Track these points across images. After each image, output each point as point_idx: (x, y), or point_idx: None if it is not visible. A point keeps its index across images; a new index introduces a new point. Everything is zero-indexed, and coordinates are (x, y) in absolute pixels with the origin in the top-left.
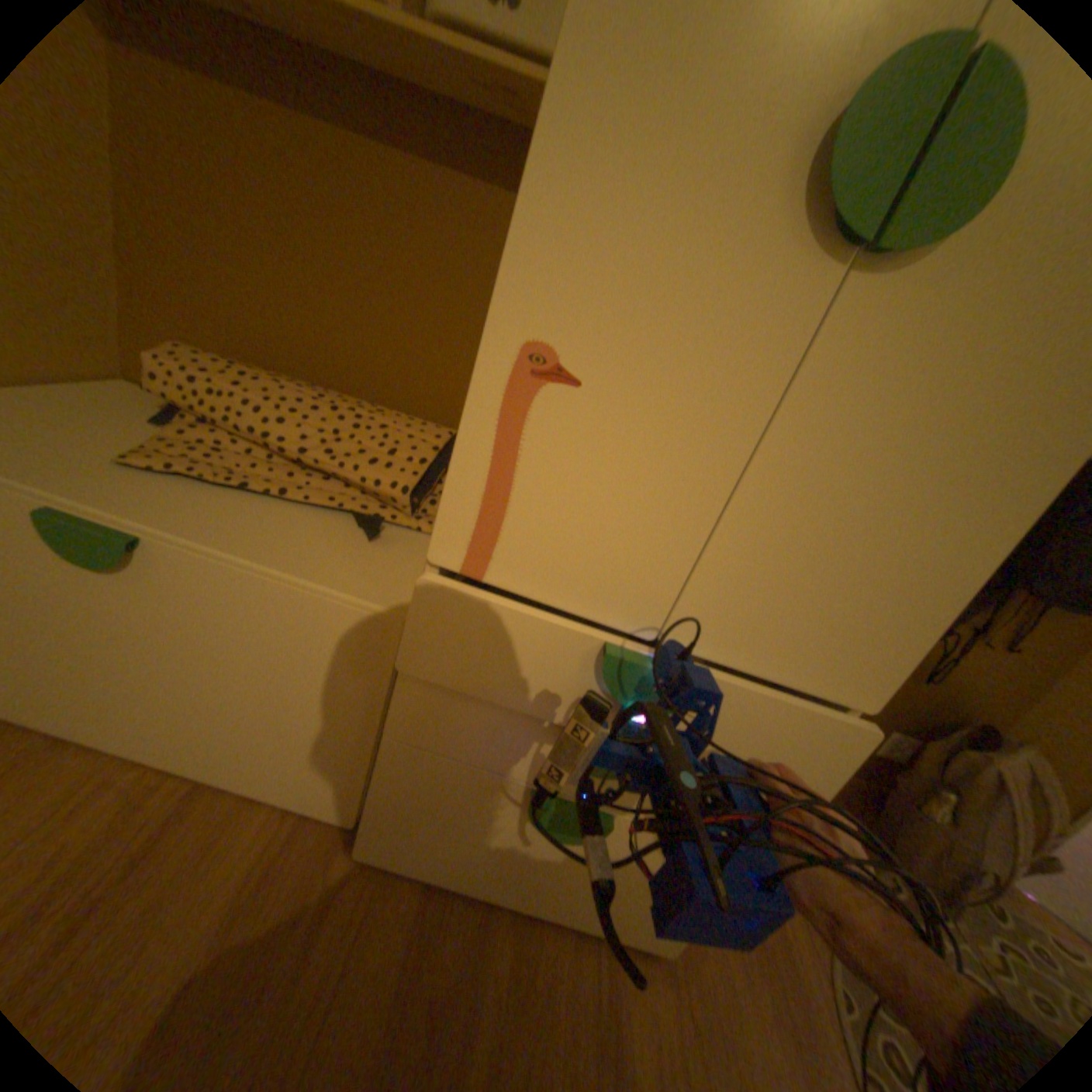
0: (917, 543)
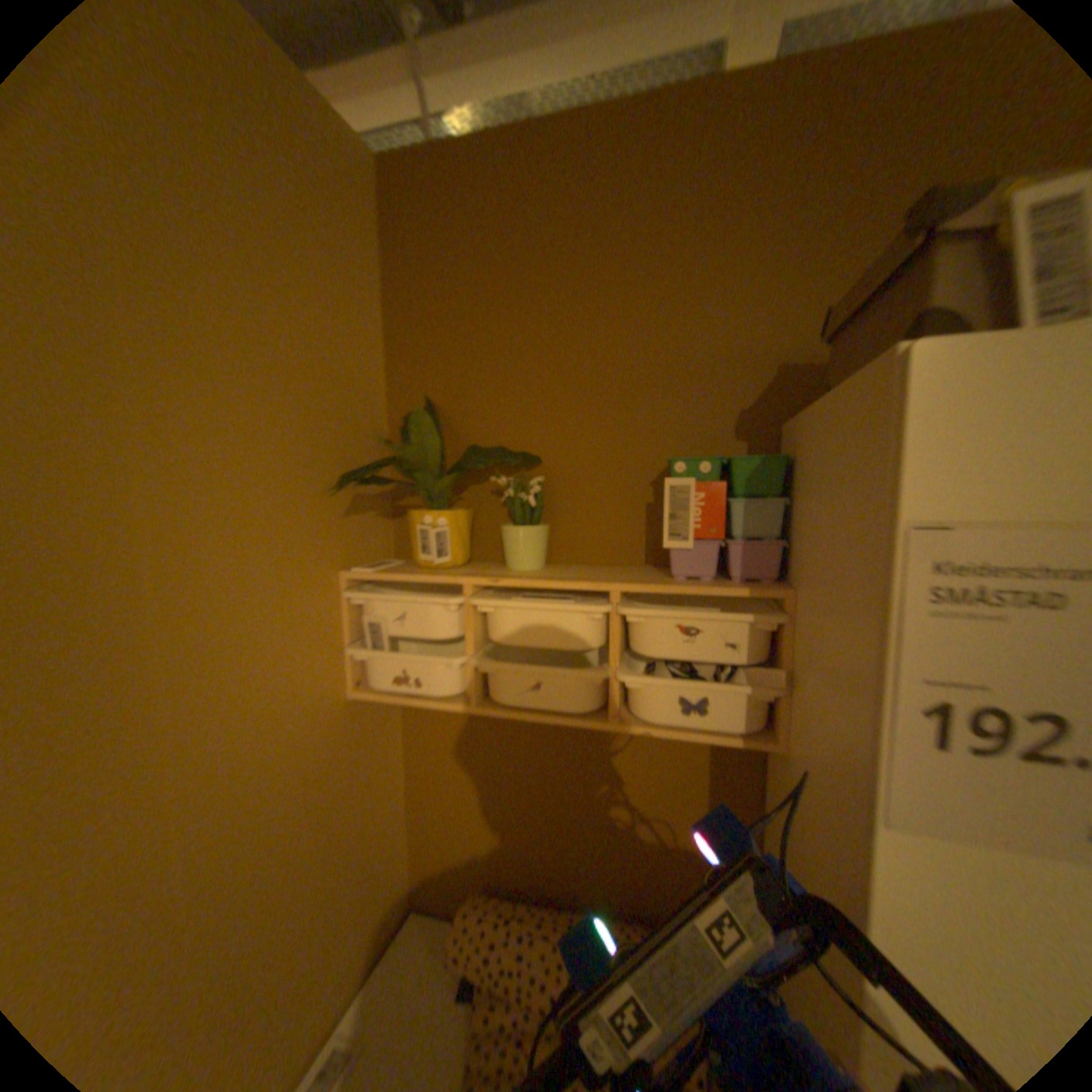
0: None
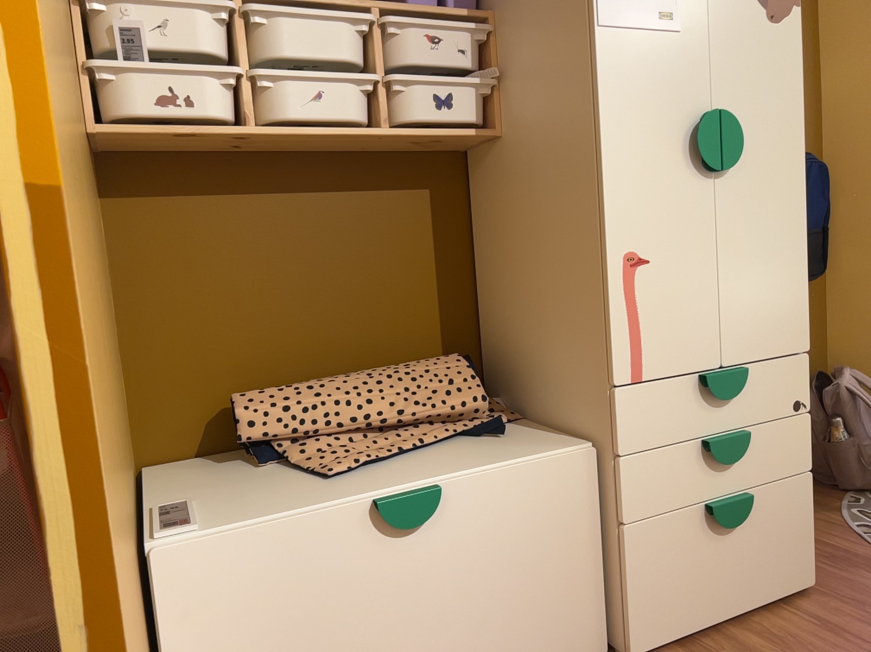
0: (782, 264)
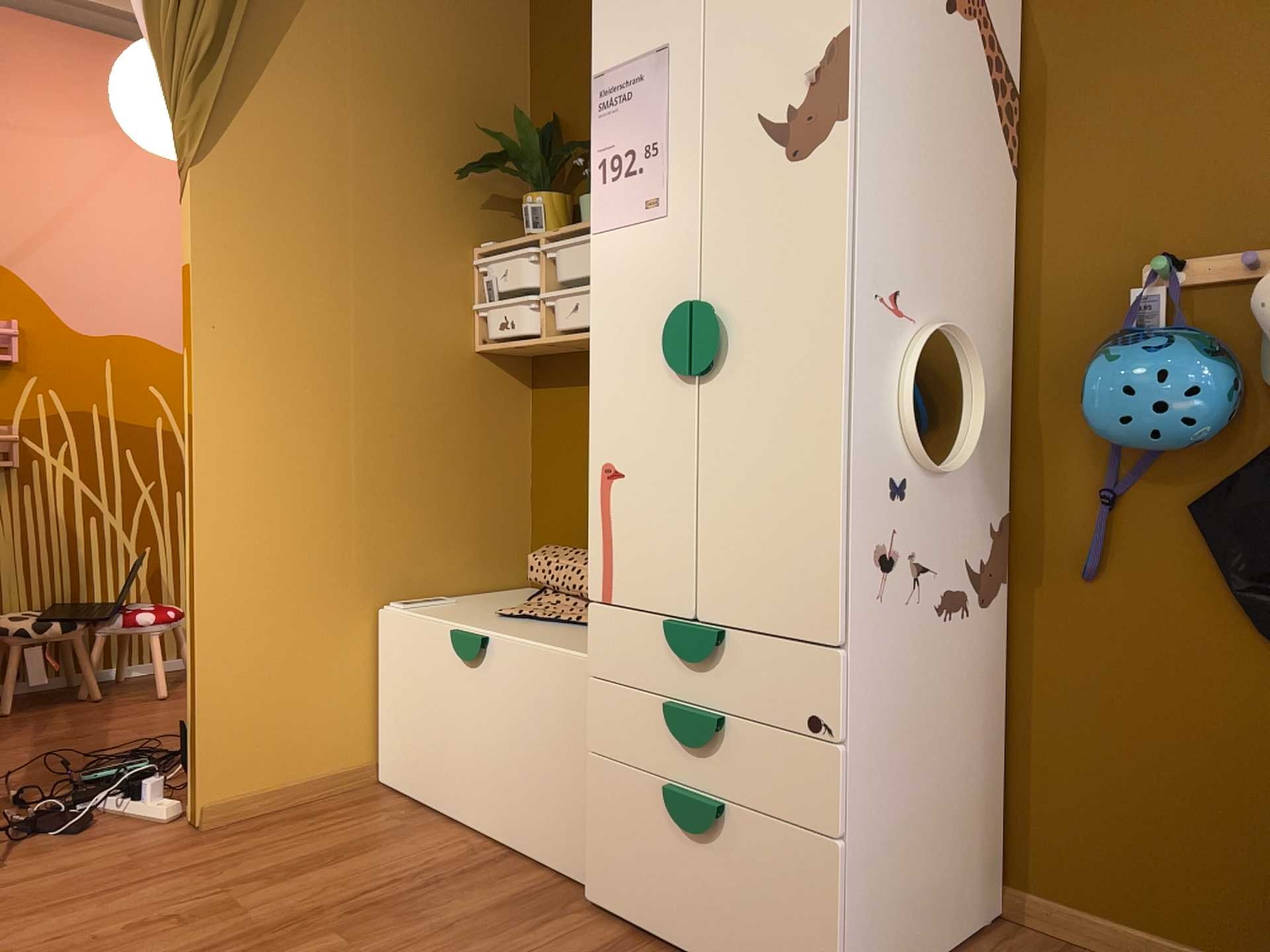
0: (795, 505)
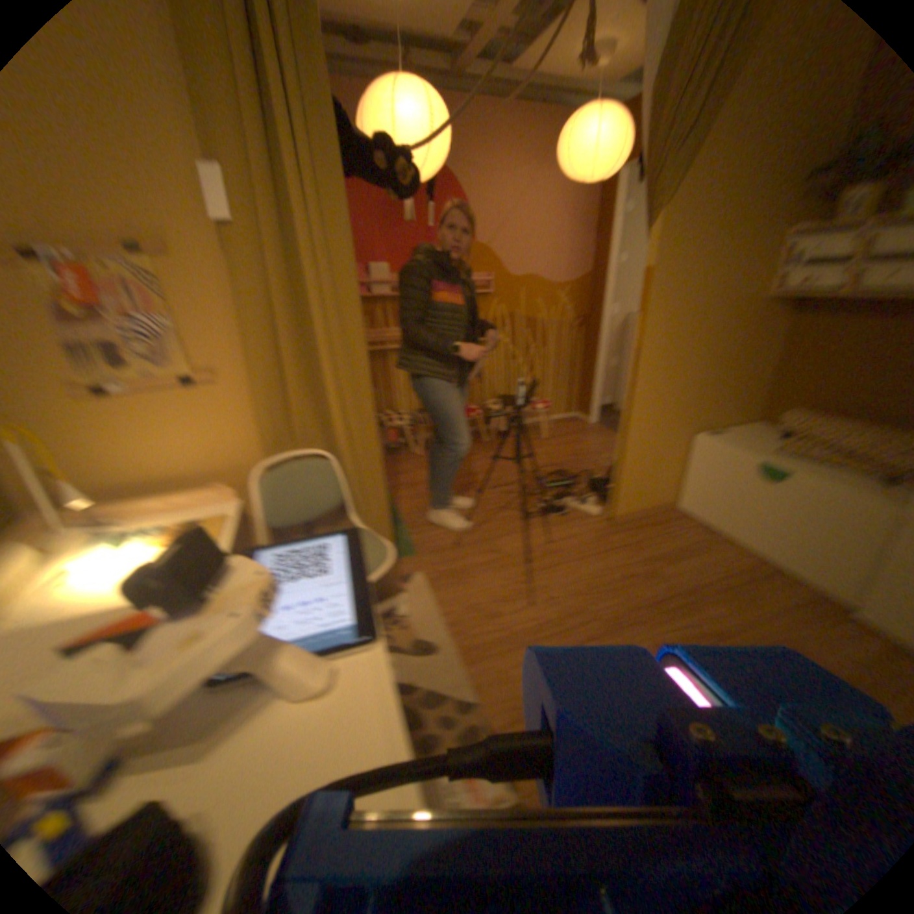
0: None
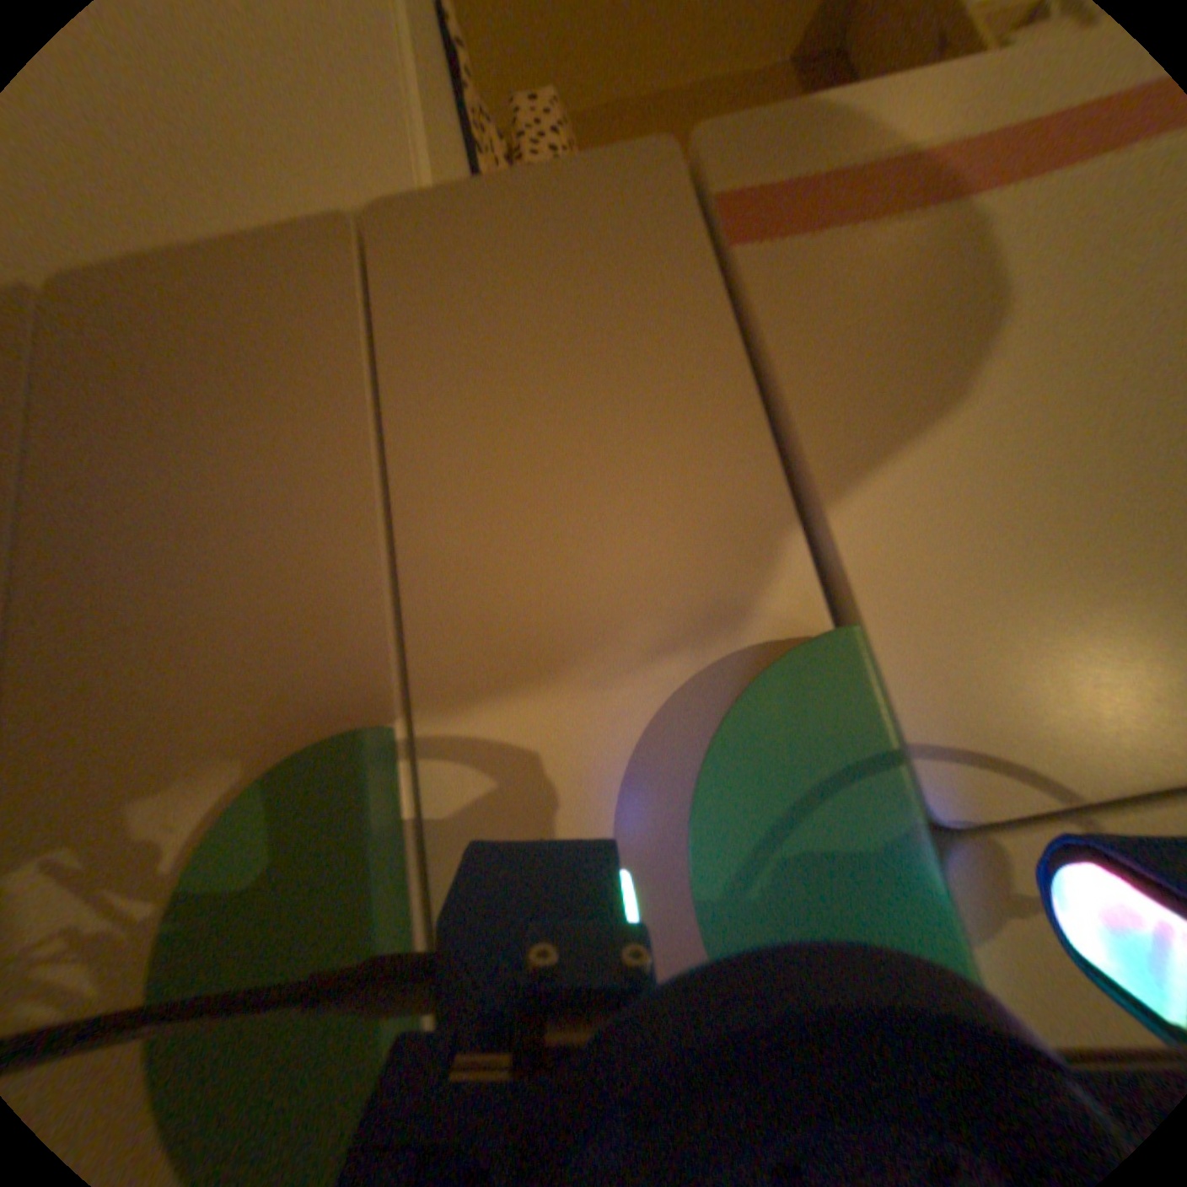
0: None
